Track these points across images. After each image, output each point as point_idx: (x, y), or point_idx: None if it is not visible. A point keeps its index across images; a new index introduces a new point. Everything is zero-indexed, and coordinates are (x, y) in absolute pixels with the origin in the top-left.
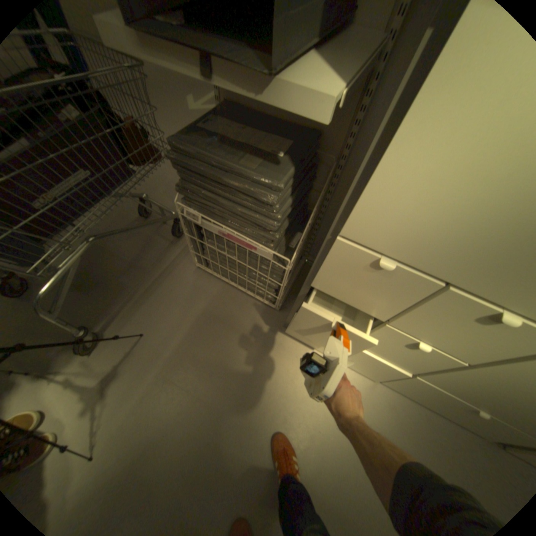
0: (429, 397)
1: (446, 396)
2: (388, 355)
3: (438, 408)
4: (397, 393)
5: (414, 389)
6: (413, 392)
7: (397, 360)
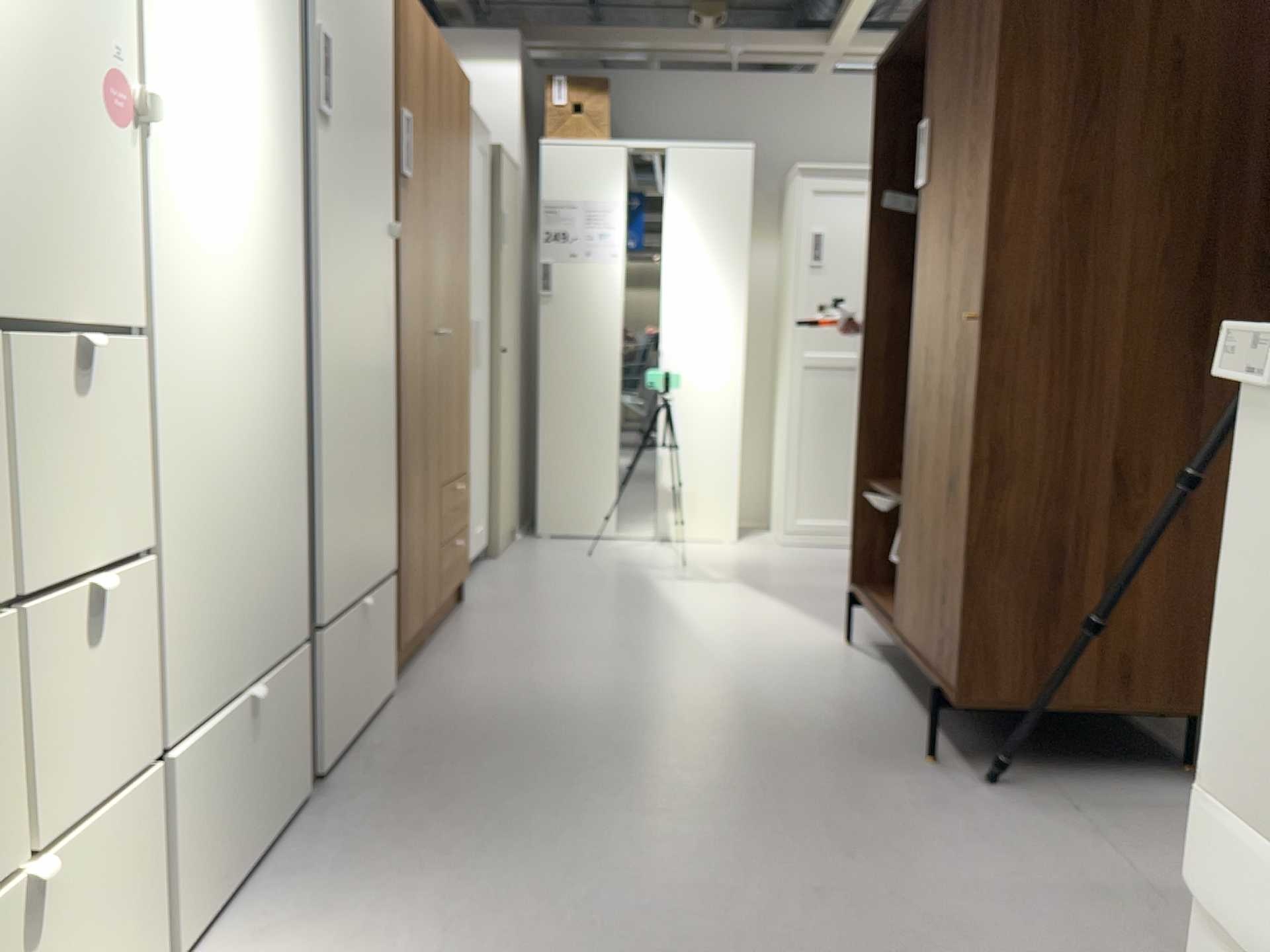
0: (209, 808)
1: (206, 742)
2: (84, 768)
3: (240, 834)
4: (198, 943)
5: (187, 829)
6: (197, 852)
7: (102, 755)
